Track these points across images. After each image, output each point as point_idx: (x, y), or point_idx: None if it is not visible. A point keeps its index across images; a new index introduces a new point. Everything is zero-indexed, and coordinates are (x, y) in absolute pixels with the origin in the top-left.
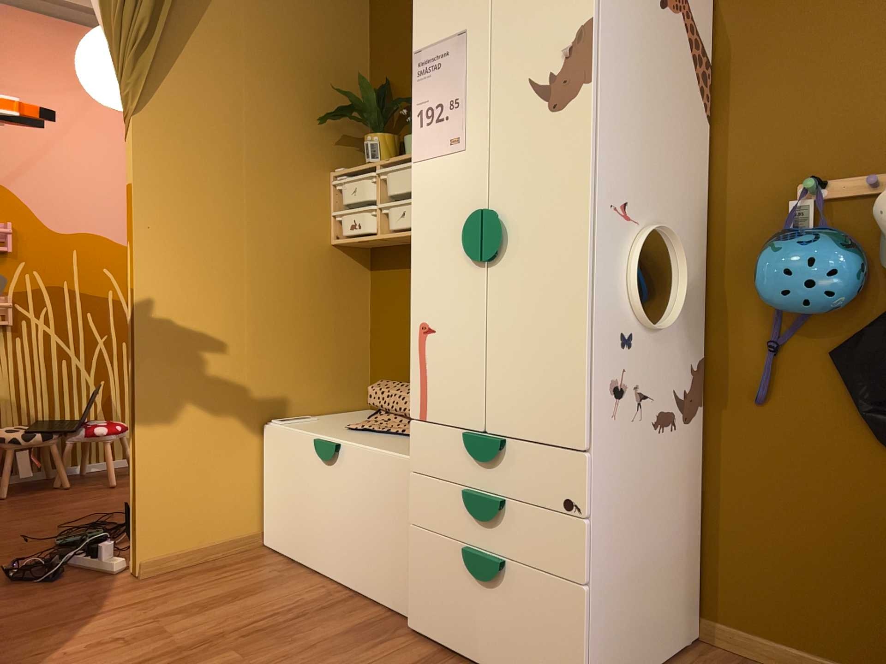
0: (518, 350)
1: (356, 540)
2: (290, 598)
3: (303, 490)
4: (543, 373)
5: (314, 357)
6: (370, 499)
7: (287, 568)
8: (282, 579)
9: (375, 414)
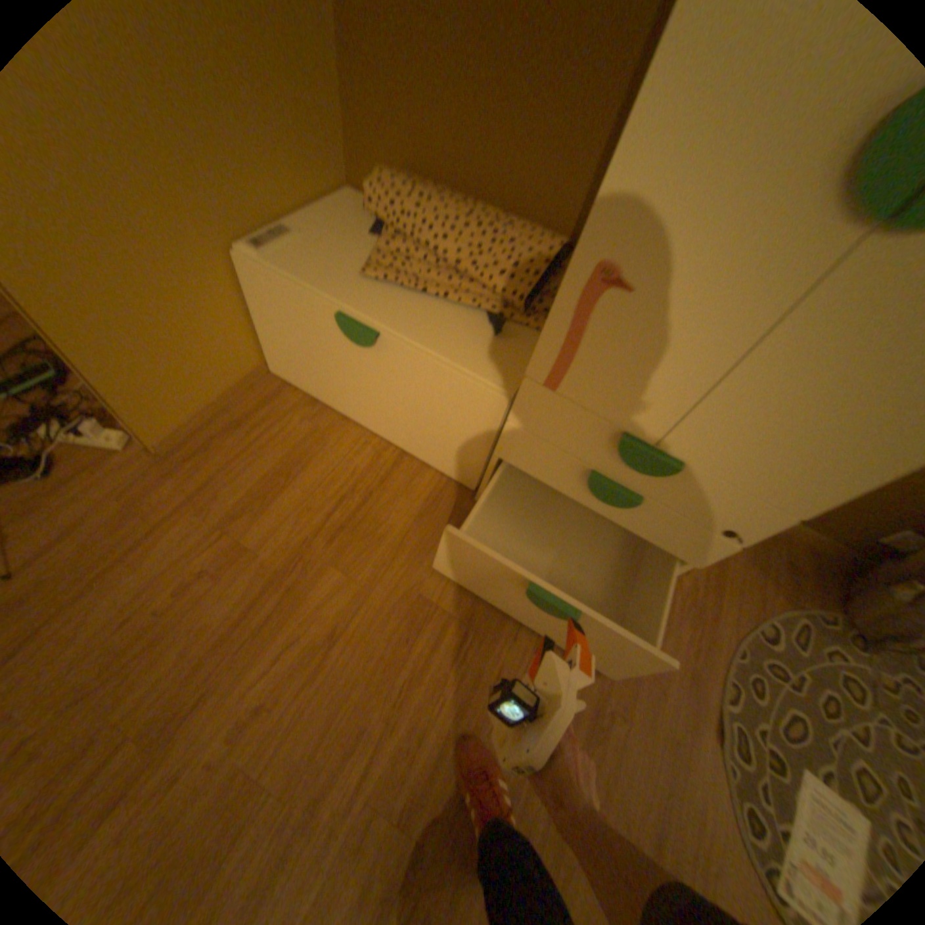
0: (801, 398)
1: (405, 419)
2: (344, 465)
3: (321, 350)
4: (818, 440)
5: (268, 114)
6: (428, 399)
7: (316, 411)
8: (321, 433)
9: (385, 233)
